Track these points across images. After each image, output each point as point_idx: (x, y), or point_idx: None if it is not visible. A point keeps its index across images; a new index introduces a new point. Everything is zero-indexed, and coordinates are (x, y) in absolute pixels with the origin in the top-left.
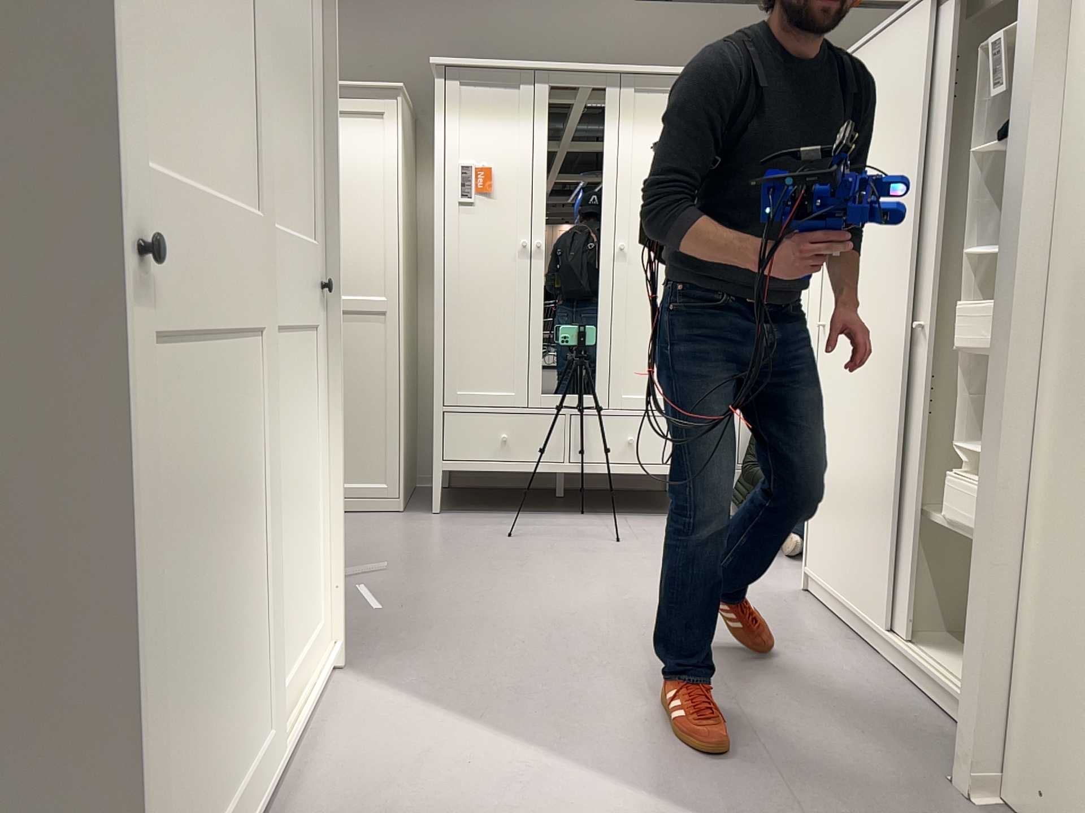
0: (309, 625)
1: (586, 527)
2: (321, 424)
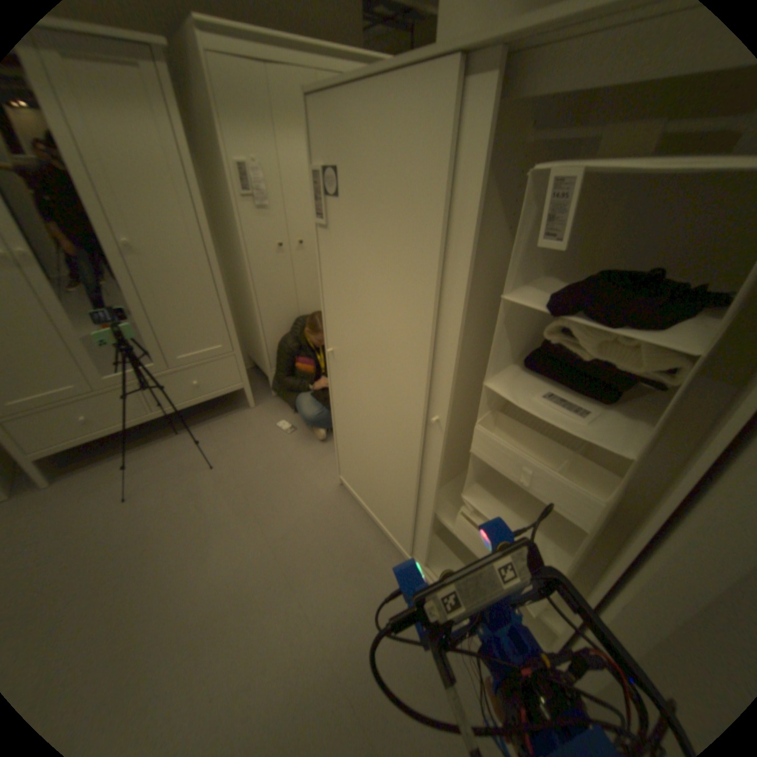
0: None
1: (182, 452)
2: None
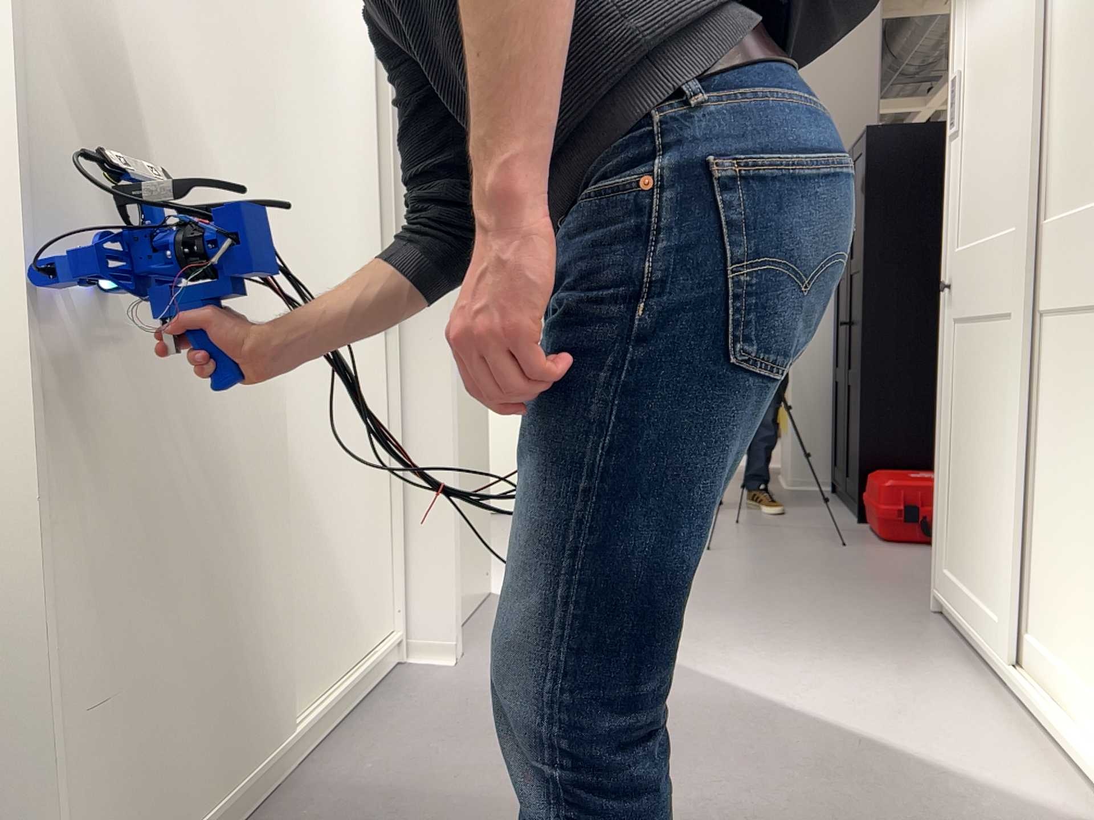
0: None
1: None
2: None
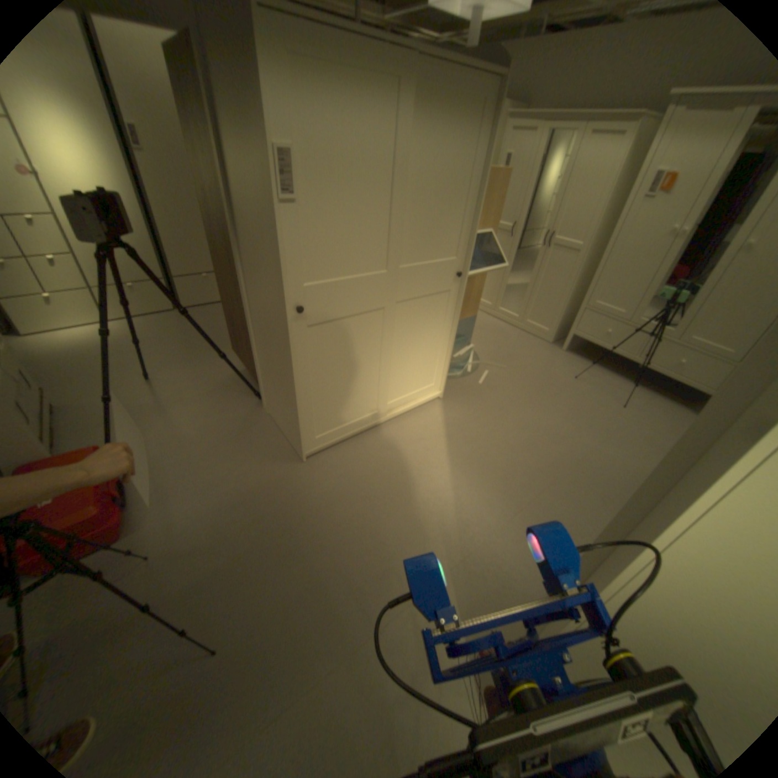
0: (426, 383)
1: (624, 391)
2: (451, 322)
